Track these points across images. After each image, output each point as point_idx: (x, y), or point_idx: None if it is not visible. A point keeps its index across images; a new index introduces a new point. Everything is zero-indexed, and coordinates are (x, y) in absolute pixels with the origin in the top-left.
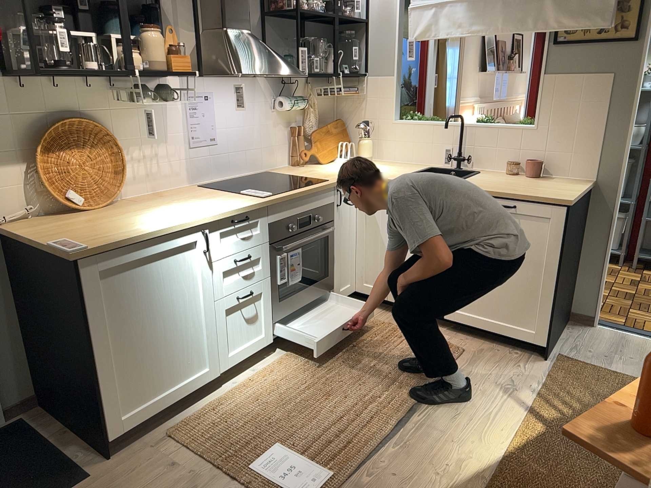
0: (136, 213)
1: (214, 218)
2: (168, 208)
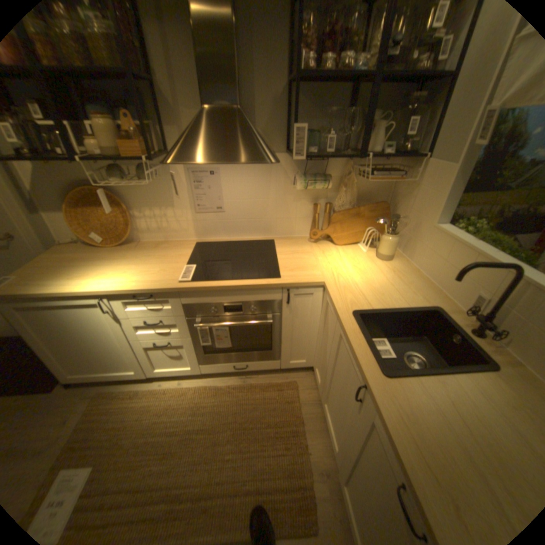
0: (103, 261)
1: (109, 292)
2: (121, 265)
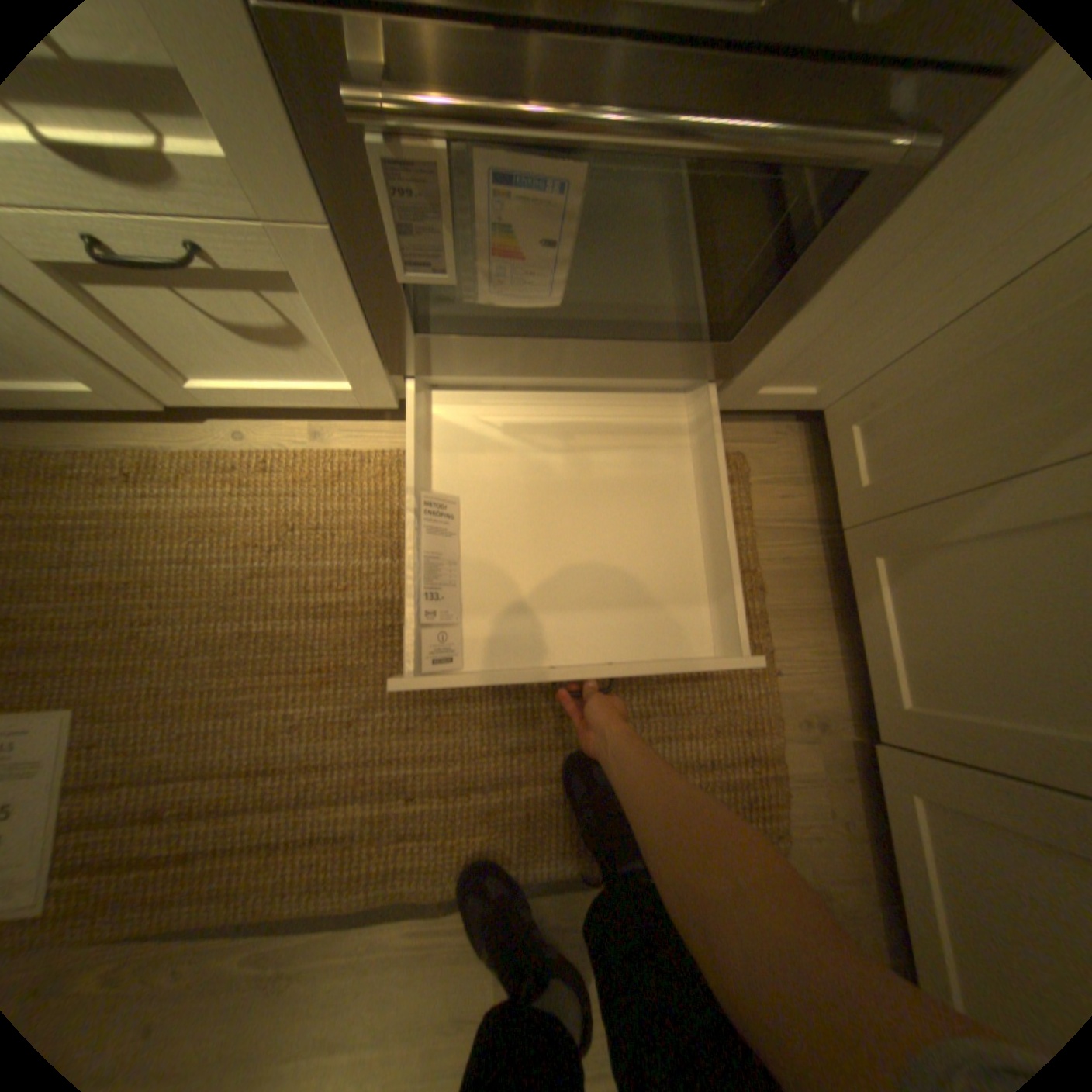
0: None
1: None
2: None
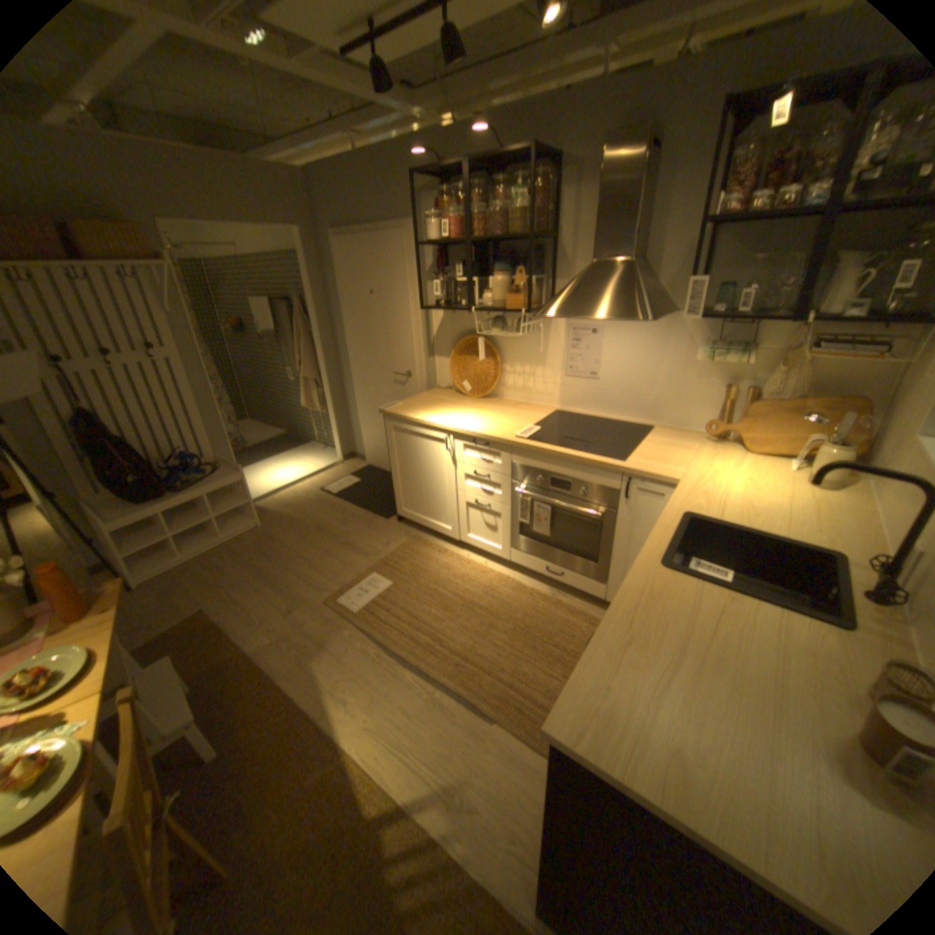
0: (463, 407)
1: (455, 430)
2: (475, 413)
